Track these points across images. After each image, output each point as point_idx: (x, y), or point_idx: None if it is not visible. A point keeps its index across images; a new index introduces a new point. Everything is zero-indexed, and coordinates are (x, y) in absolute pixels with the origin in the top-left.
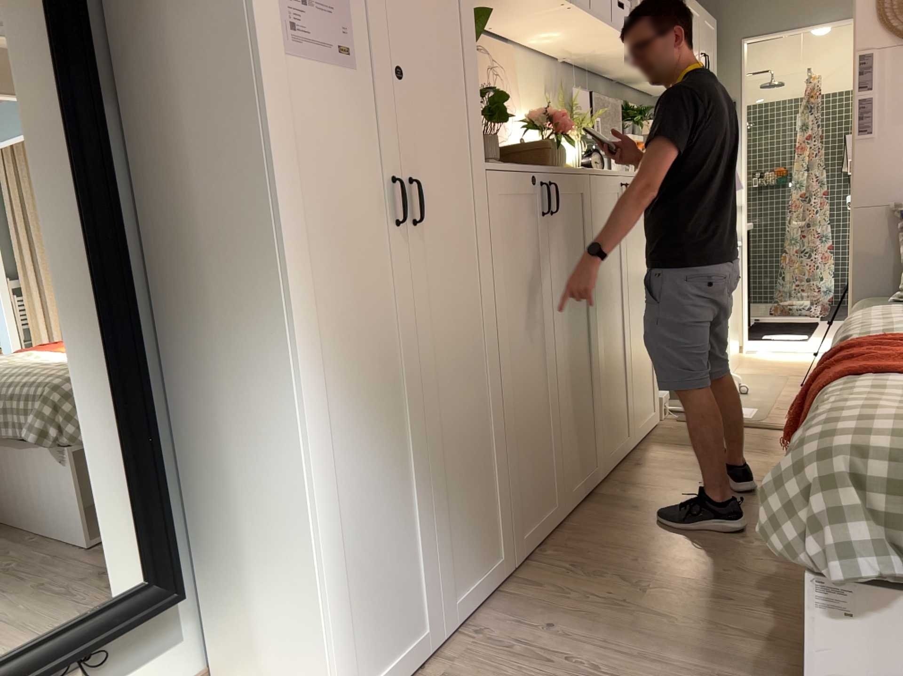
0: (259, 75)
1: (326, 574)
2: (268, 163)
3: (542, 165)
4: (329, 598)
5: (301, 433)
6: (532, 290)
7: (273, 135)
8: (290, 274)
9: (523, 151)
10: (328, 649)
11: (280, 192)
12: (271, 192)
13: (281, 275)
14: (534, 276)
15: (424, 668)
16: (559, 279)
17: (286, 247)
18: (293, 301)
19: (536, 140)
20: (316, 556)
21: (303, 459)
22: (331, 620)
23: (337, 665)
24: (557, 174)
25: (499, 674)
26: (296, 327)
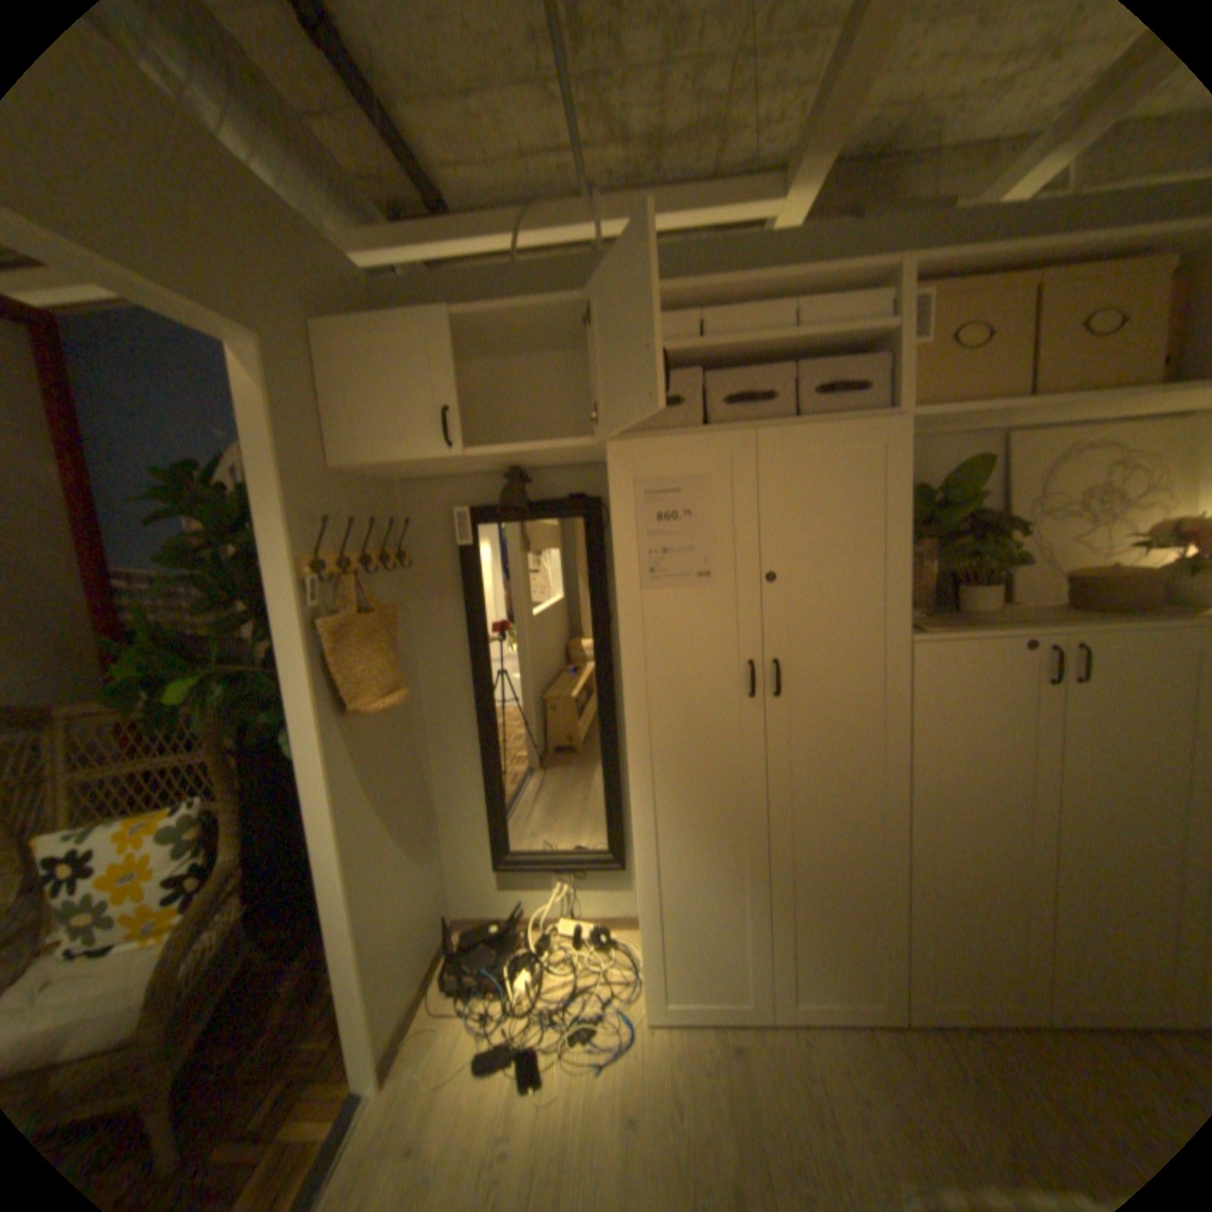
0: (619, 611)
1: (647, 916)
2: (622, 662)
3: (1061, 628)
4: (649, 931)
5: (634, 825)
6: (1044, 759)
7: (629, 645)
8: (635, 729)
9: (1095, 588)
10: (644, 960)
11: (631, 679)
12: (624, 679)
13: (627, 729)
14: (1047, 745)
15: (748, 1029)
16: (1085, 760)
17: (634, 712)
18: (636, 745)
19: (1120, 577)
20: (640, 902)
21: (635, 841)
22: (650, 945)
23: (651, 974)
24: (1104, 635)
25: (785, 1089)
26: (637, 761)
